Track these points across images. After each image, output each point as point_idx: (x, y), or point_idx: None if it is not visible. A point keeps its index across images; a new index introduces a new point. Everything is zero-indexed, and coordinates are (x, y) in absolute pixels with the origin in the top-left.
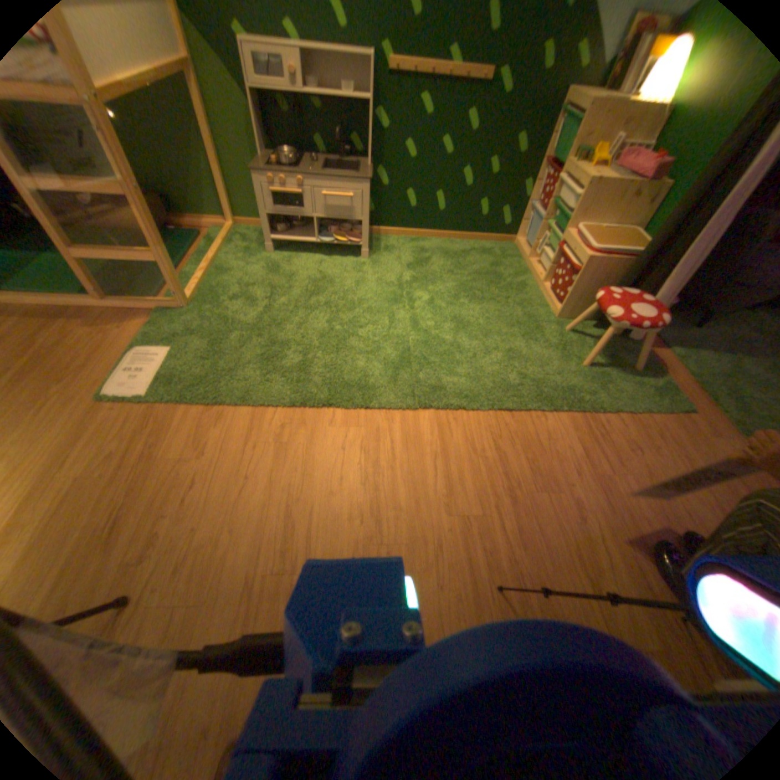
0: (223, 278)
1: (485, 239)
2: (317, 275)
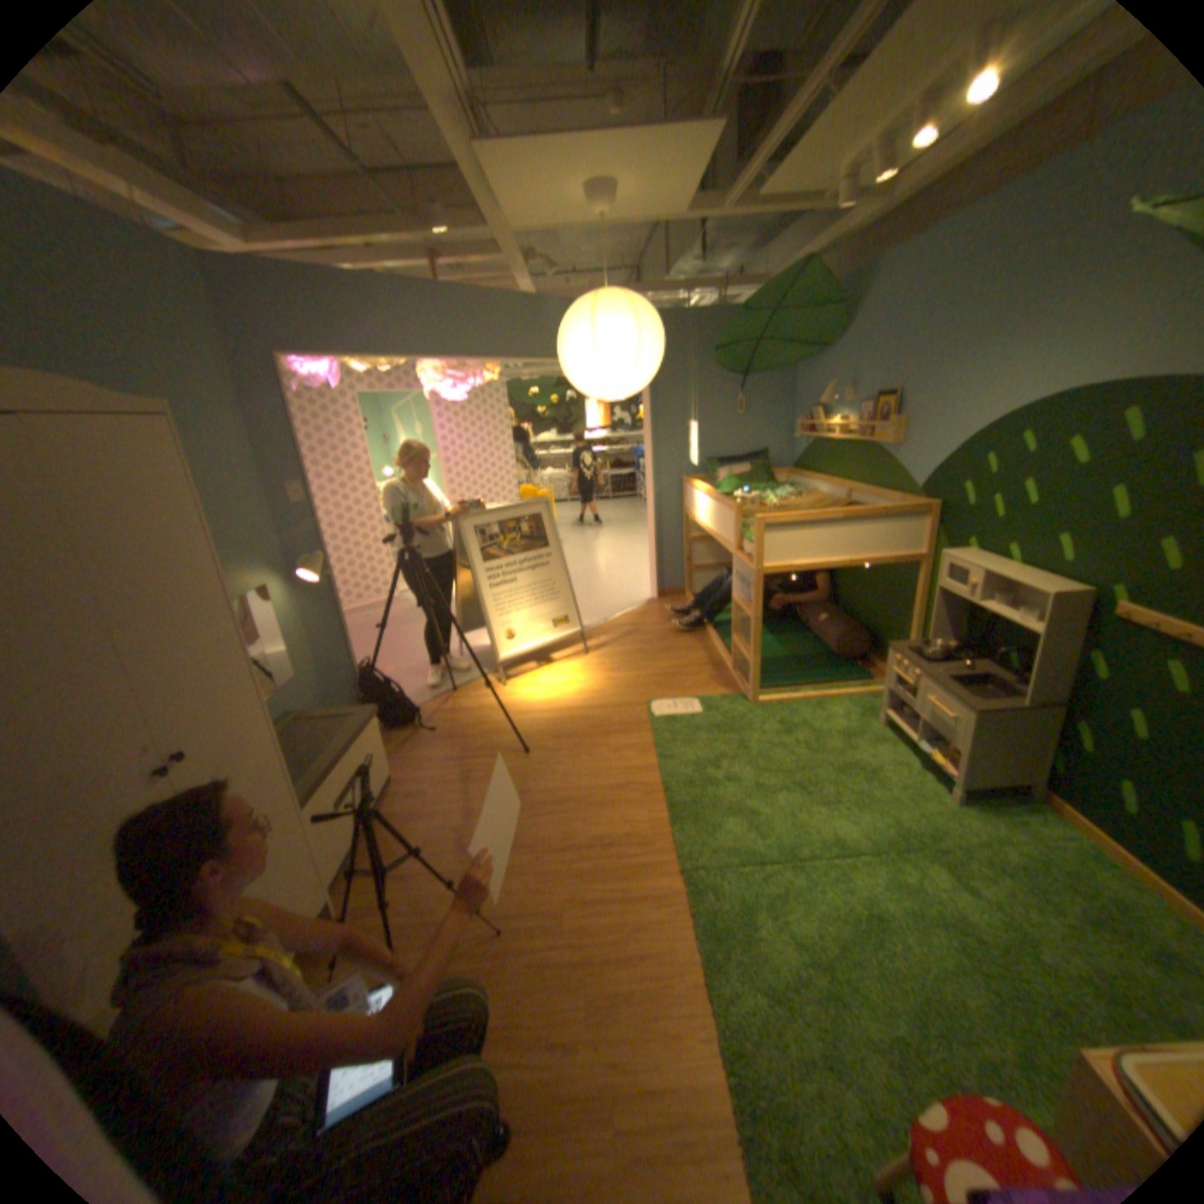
0: (806, 713)
1: None
2: (868, 771)
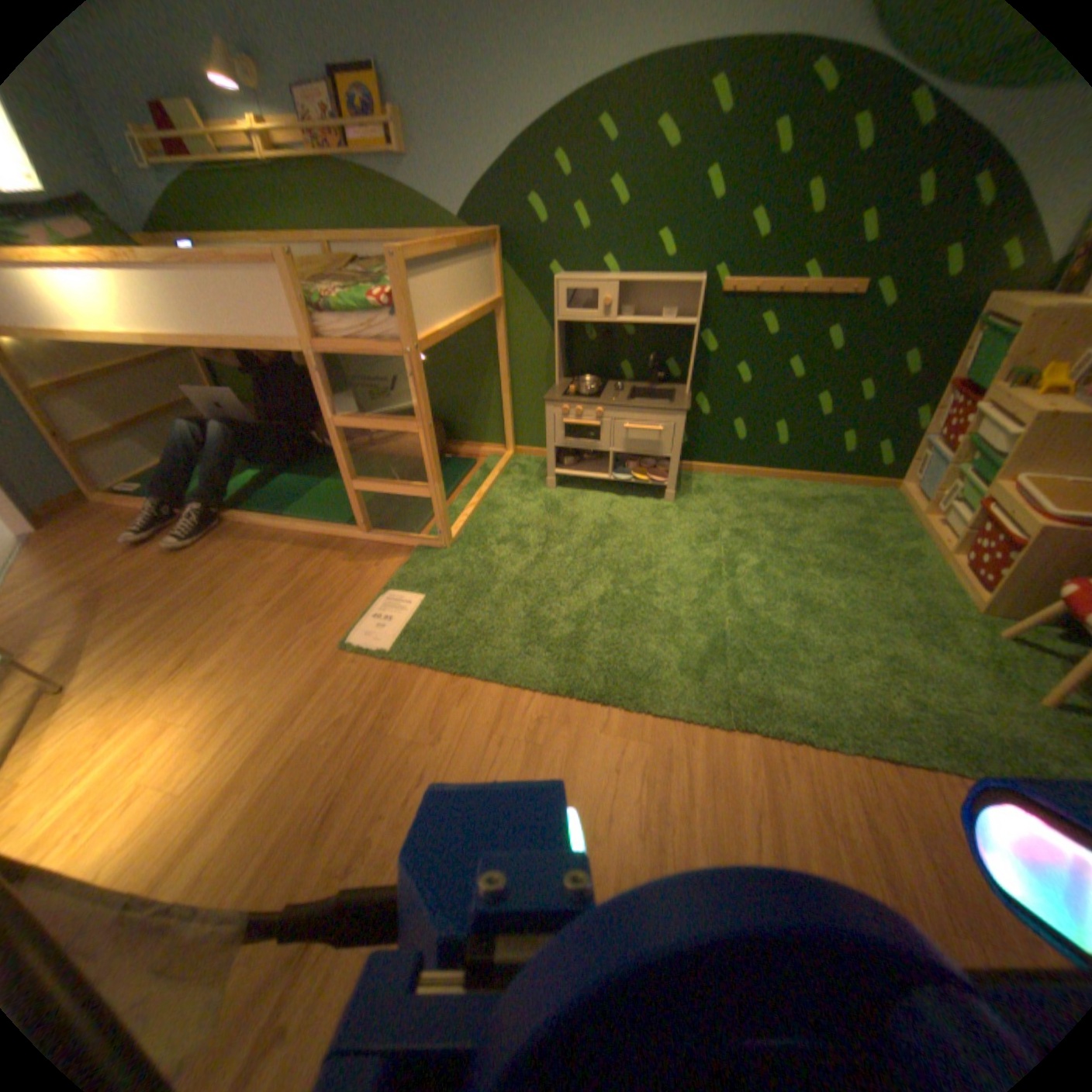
0: (494, 516)
1: (850, 482)
2: (605, 520)
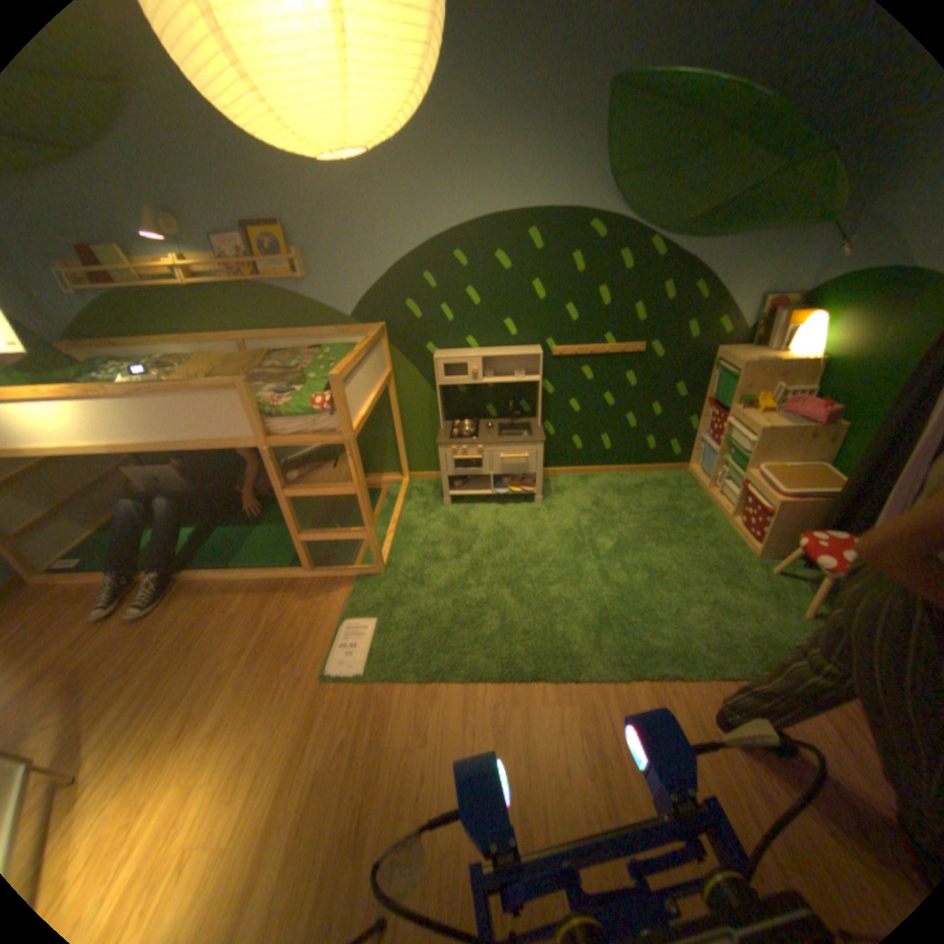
0: (411, 539)
1: (657, 471)
2: (497, 529)
